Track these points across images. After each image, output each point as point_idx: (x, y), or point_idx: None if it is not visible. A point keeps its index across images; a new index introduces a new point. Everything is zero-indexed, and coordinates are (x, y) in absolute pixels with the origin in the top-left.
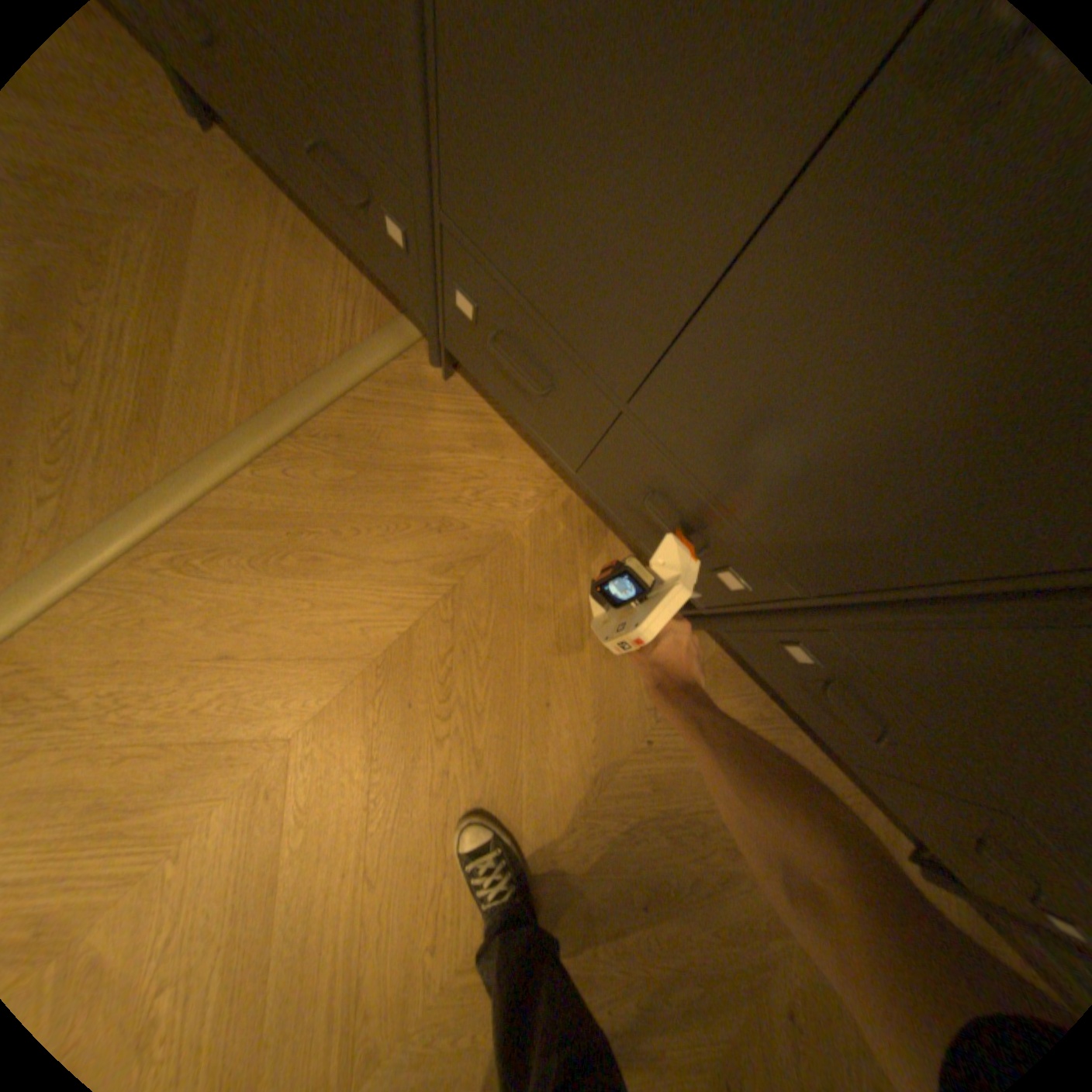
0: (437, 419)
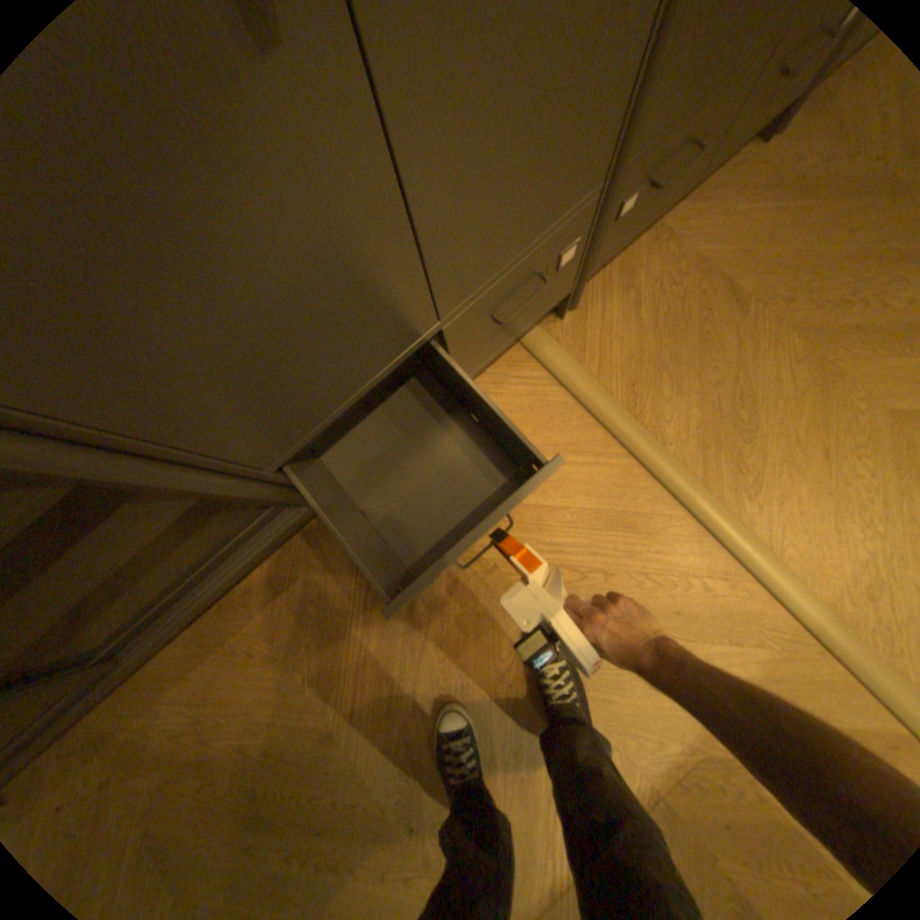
0: (610, 314)
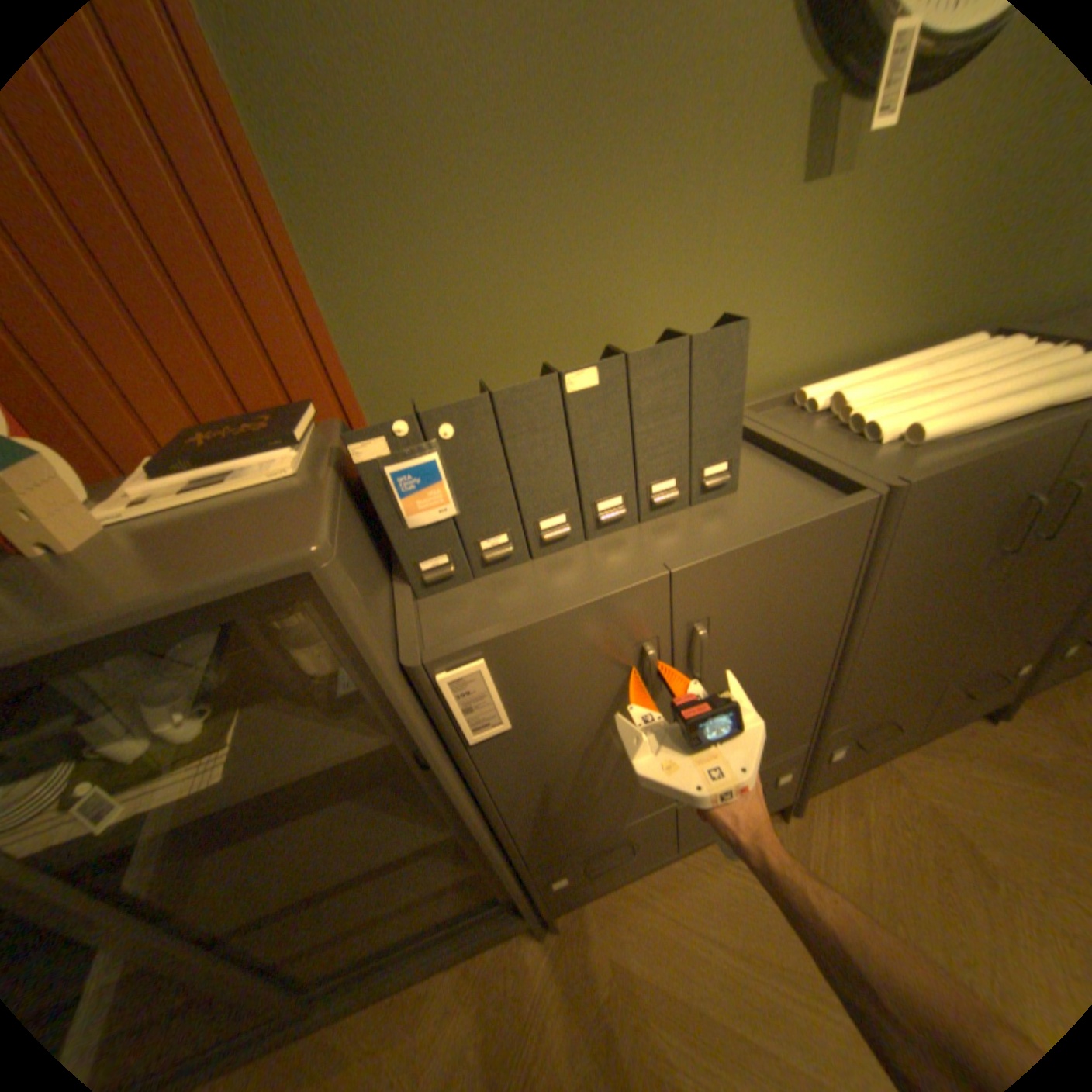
0: (838, 835)
